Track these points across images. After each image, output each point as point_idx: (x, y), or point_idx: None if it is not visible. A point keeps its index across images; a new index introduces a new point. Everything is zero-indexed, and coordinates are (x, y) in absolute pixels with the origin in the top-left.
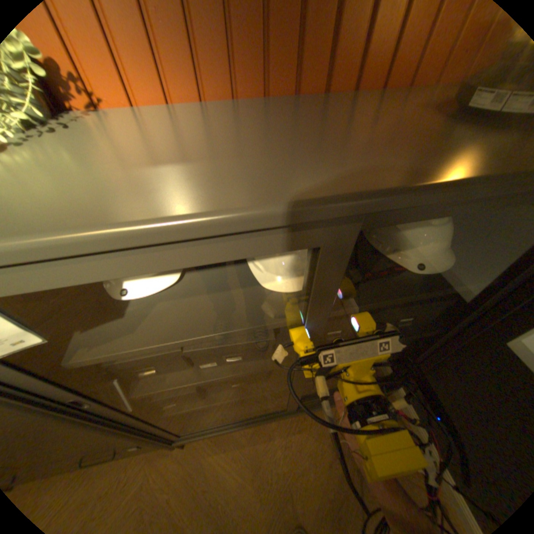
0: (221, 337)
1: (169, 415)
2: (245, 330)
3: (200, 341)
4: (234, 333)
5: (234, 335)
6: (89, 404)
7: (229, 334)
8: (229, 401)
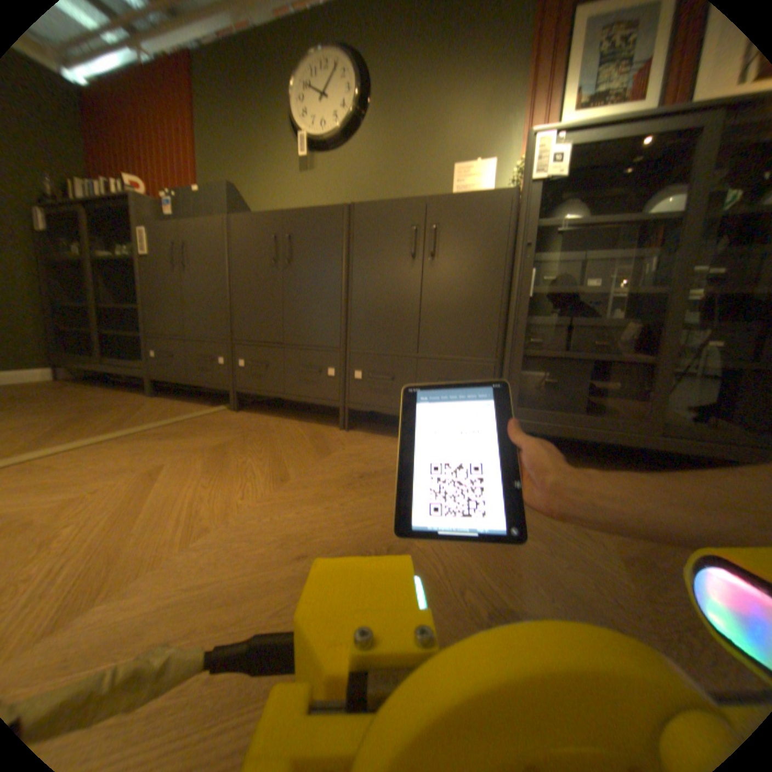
0: (629, 219)
1: (534, 351)
2: (647, 214)
3: (615, 220)
4: (639, 215)
5: (639, 218)
6: (533, 252)
7: (635, 219)
8: (593, 354)
